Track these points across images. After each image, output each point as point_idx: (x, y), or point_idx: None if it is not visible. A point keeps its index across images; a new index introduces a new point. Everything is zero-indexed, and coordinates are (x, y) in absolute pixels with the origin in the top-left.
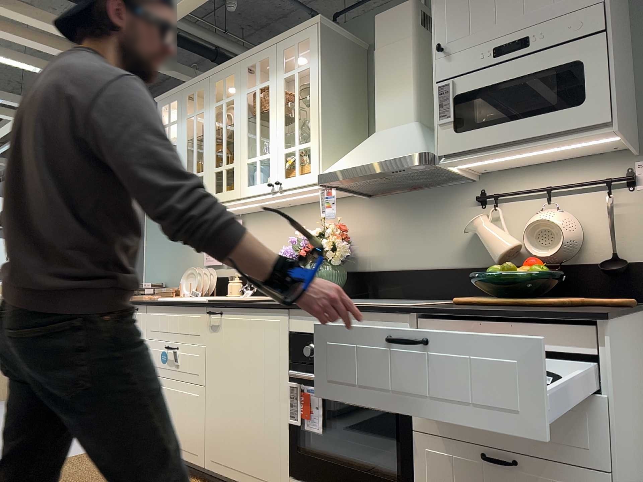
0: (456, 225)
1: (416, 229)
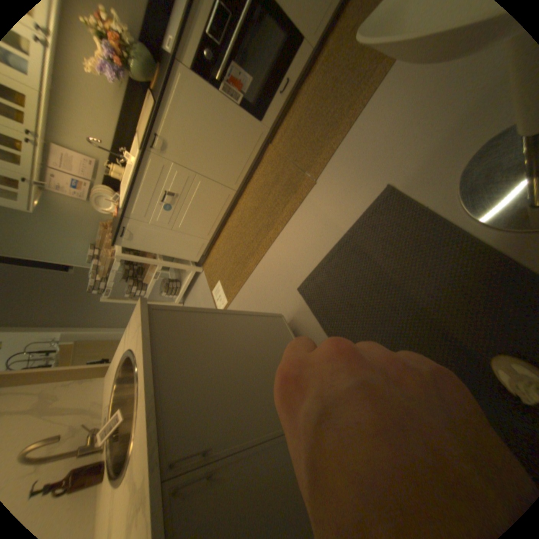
0: None
1: None
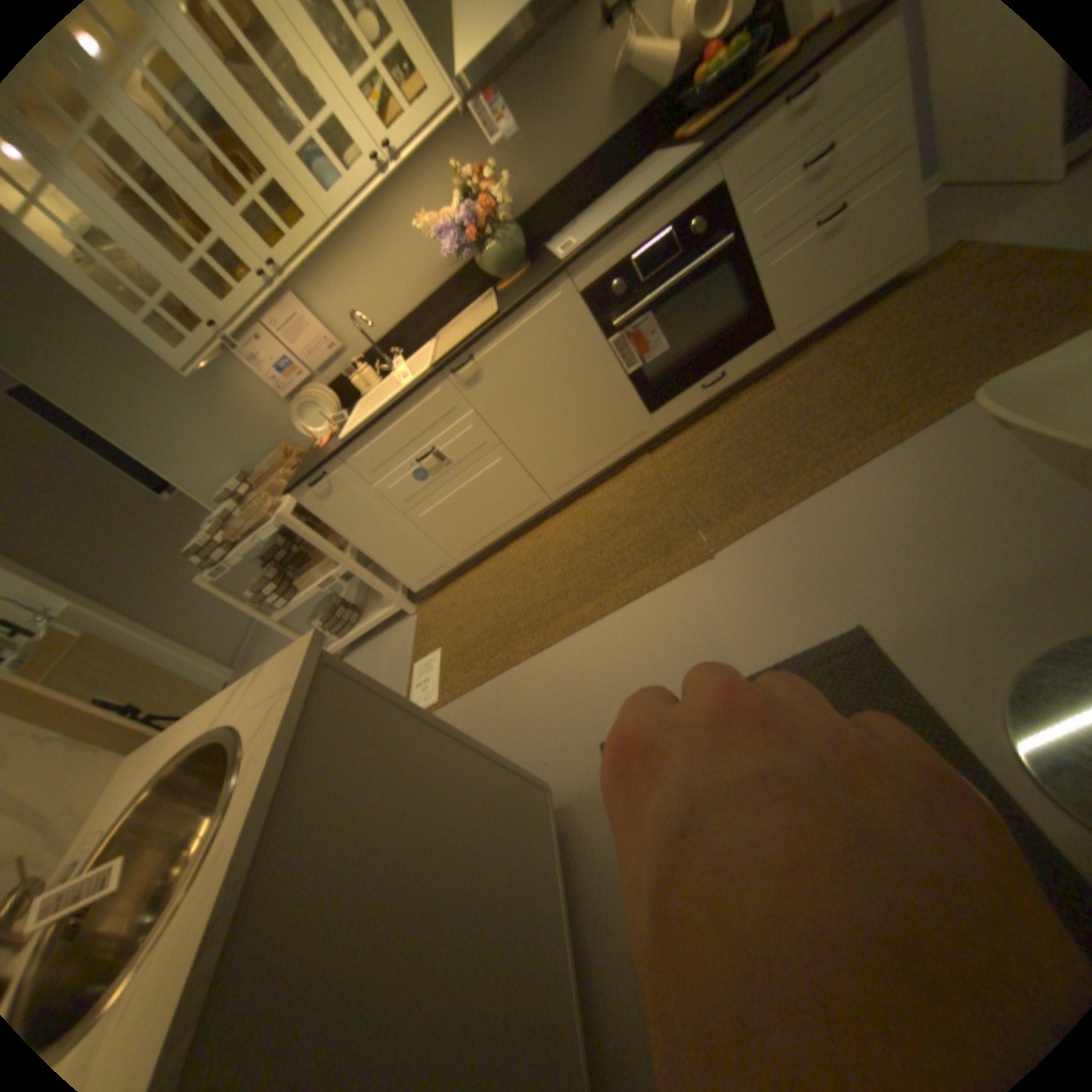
0: (592, 74)
1: (549, 114)
